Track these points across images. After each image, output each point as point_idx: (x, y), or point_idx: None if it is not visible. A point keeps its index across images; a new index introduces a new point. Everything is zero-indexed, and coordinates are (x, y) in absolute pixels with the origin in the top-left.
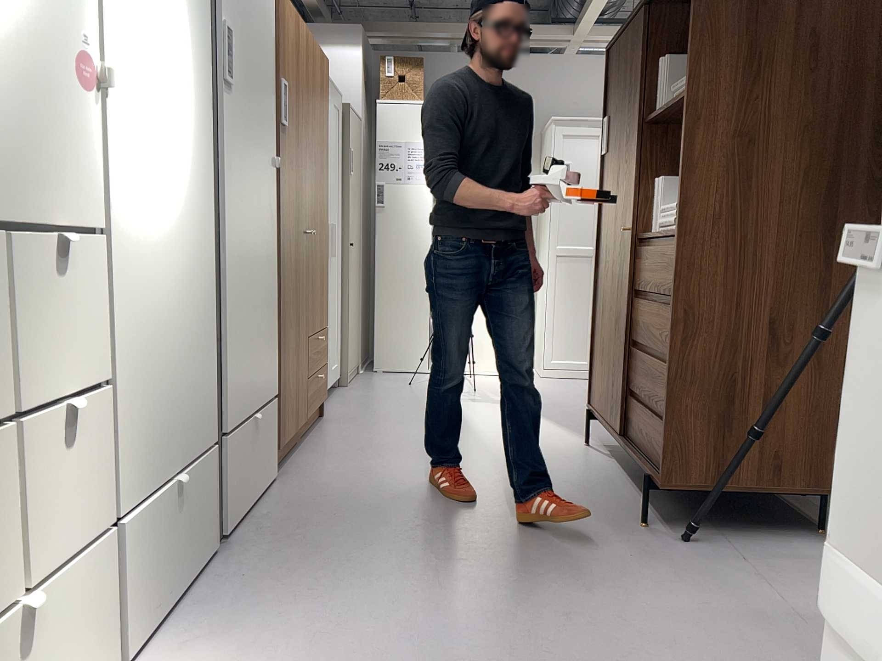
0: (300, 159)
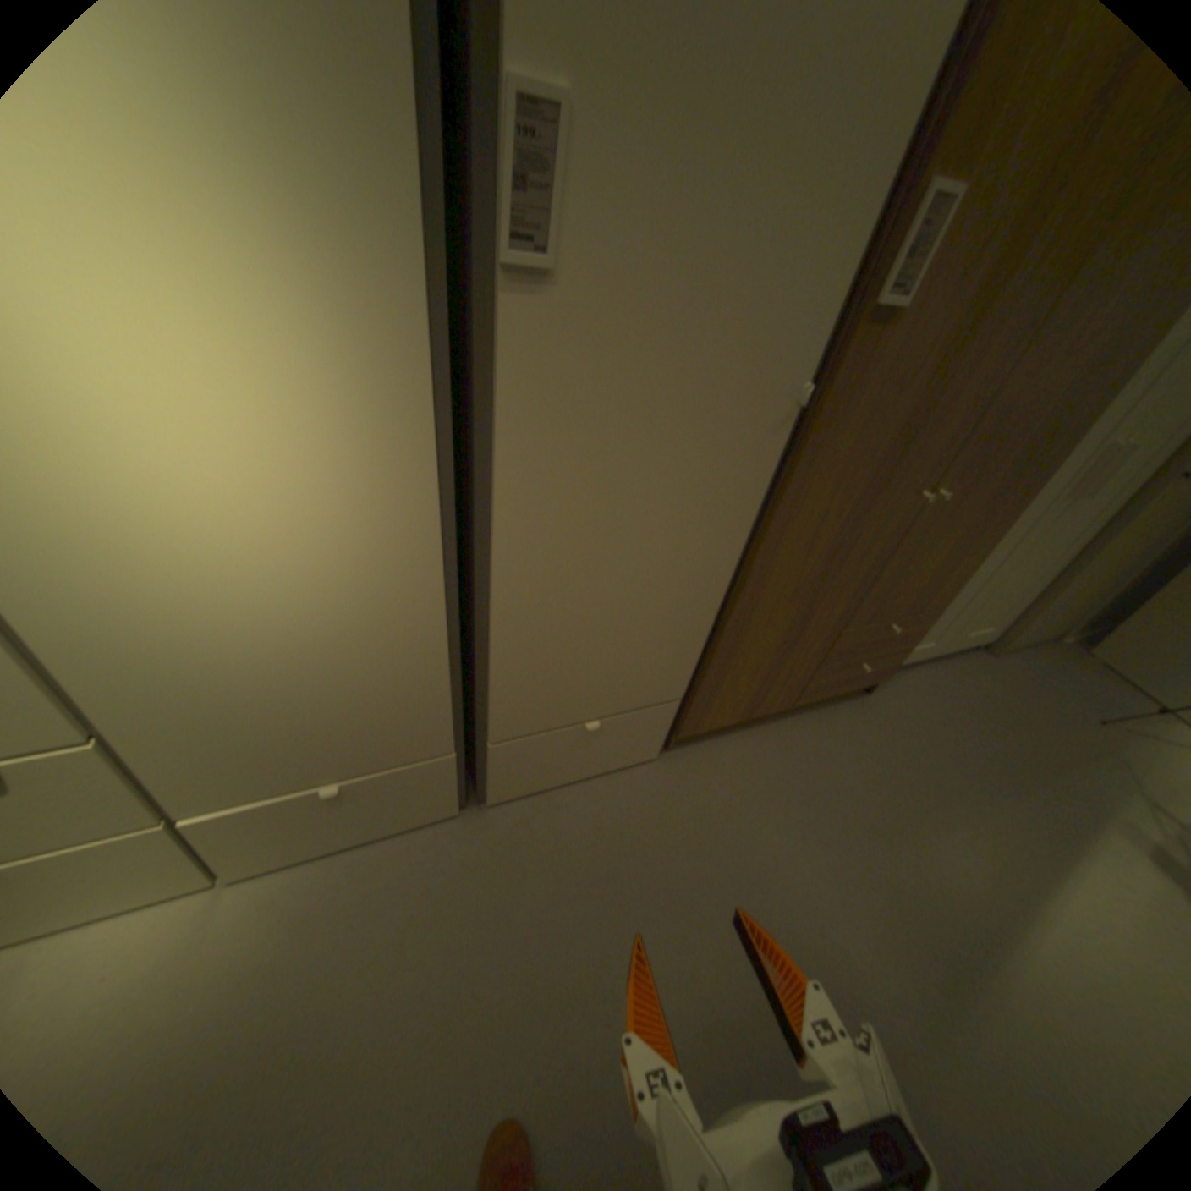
0: (968, 362)
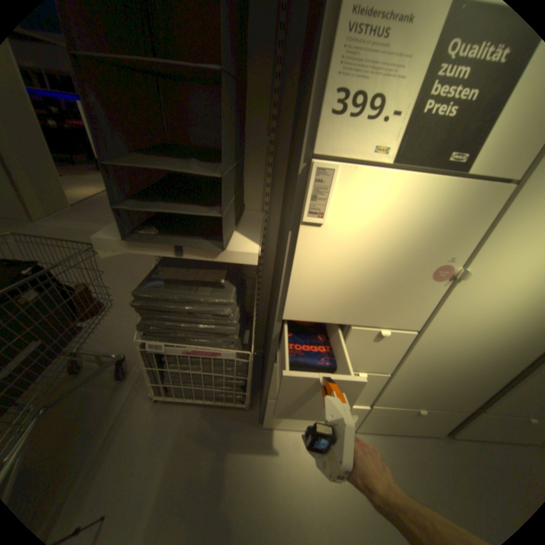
0: None
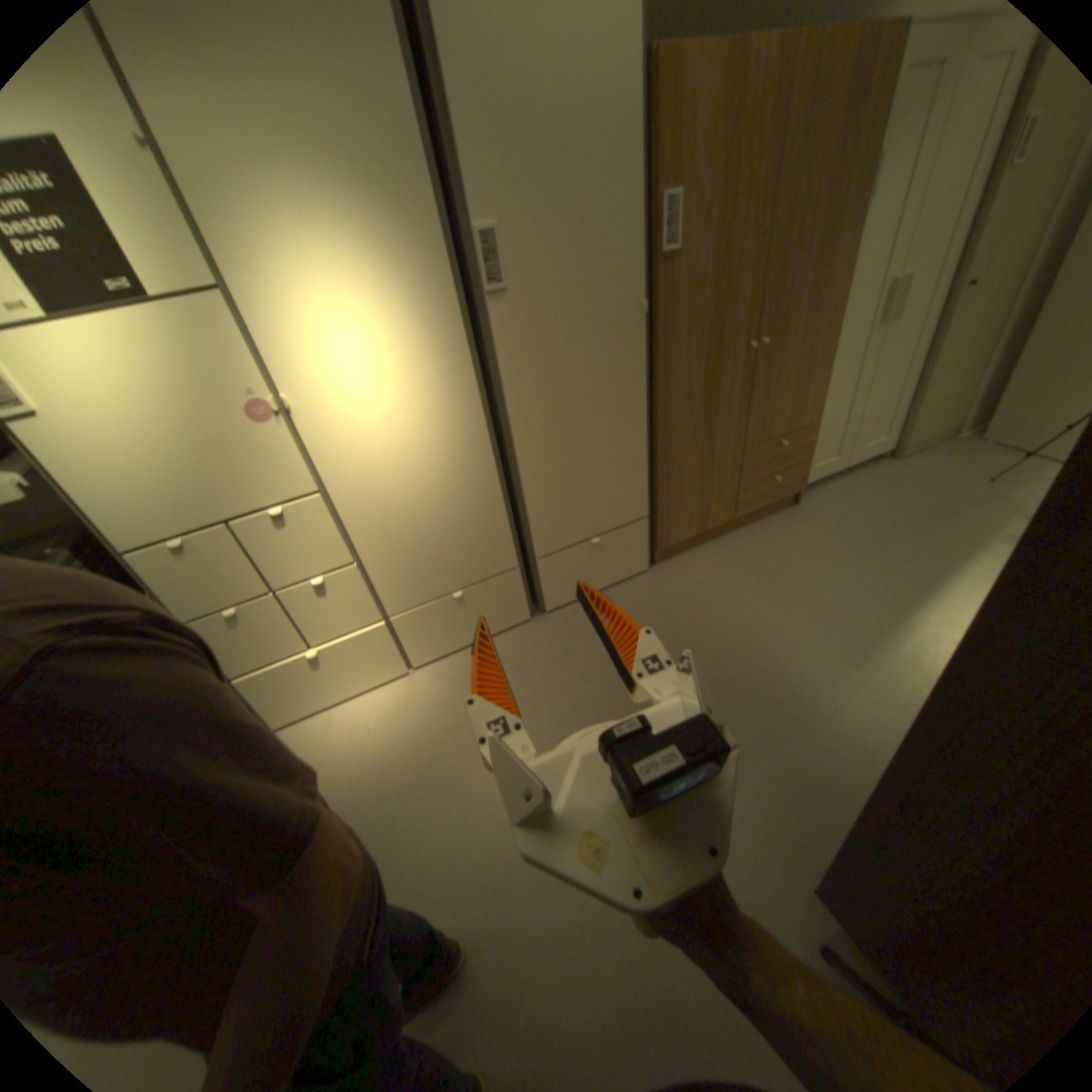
0: (735, 264)
